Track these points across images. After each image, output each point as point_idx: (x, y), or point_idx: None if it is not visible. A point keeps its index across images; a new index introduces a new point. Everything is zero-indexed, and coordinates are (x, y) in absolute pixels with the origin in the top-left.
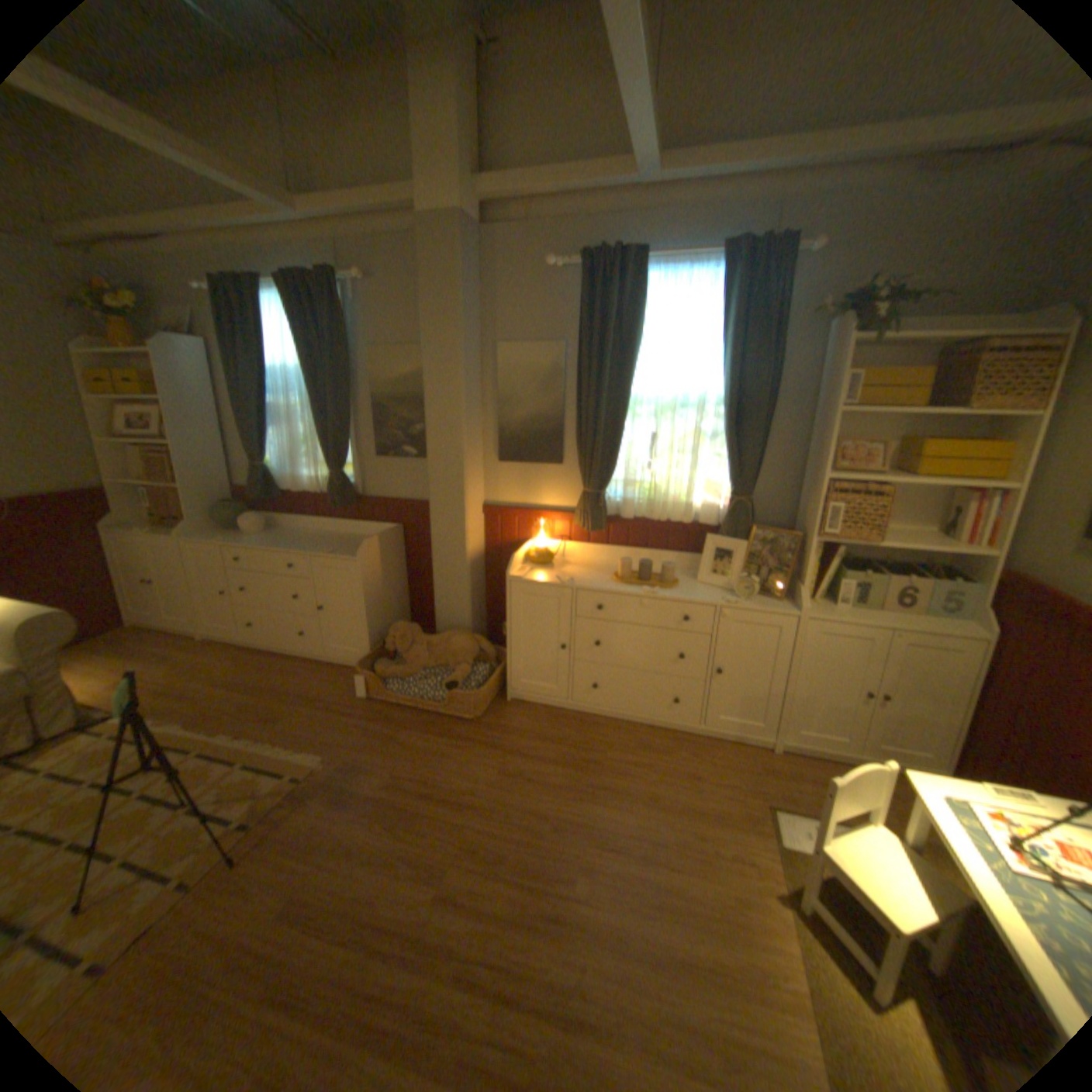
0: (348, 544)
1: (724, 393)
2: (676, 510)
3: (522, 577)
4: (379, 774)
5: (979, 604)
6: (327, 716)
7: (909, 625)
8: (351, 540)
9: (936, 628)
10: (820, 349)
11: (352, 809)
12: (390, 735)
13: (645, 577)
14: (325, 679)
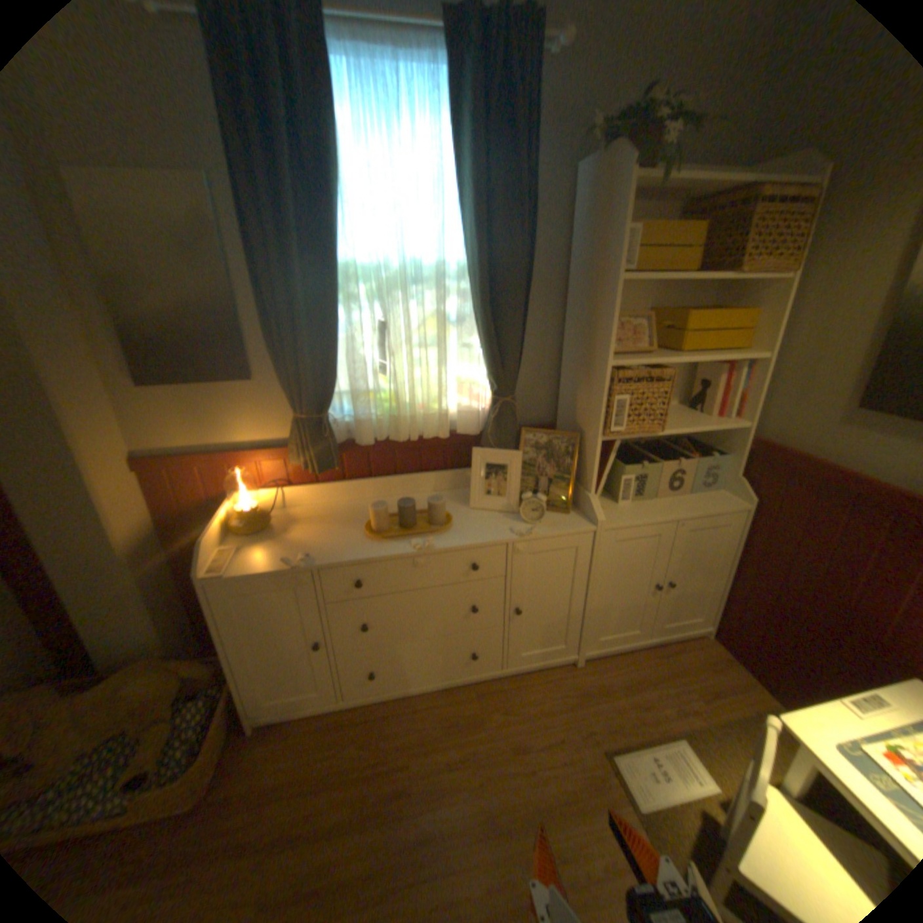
0: None
1: (470, 258)
2: (427, 421)
3: (223, 575)
4: None
5: (730, 473)
6: None
7: (688, 511)
8: None
9: (708, 508)
10: (566, 202)
11: None
12: None
13: (409, 522)
14: None
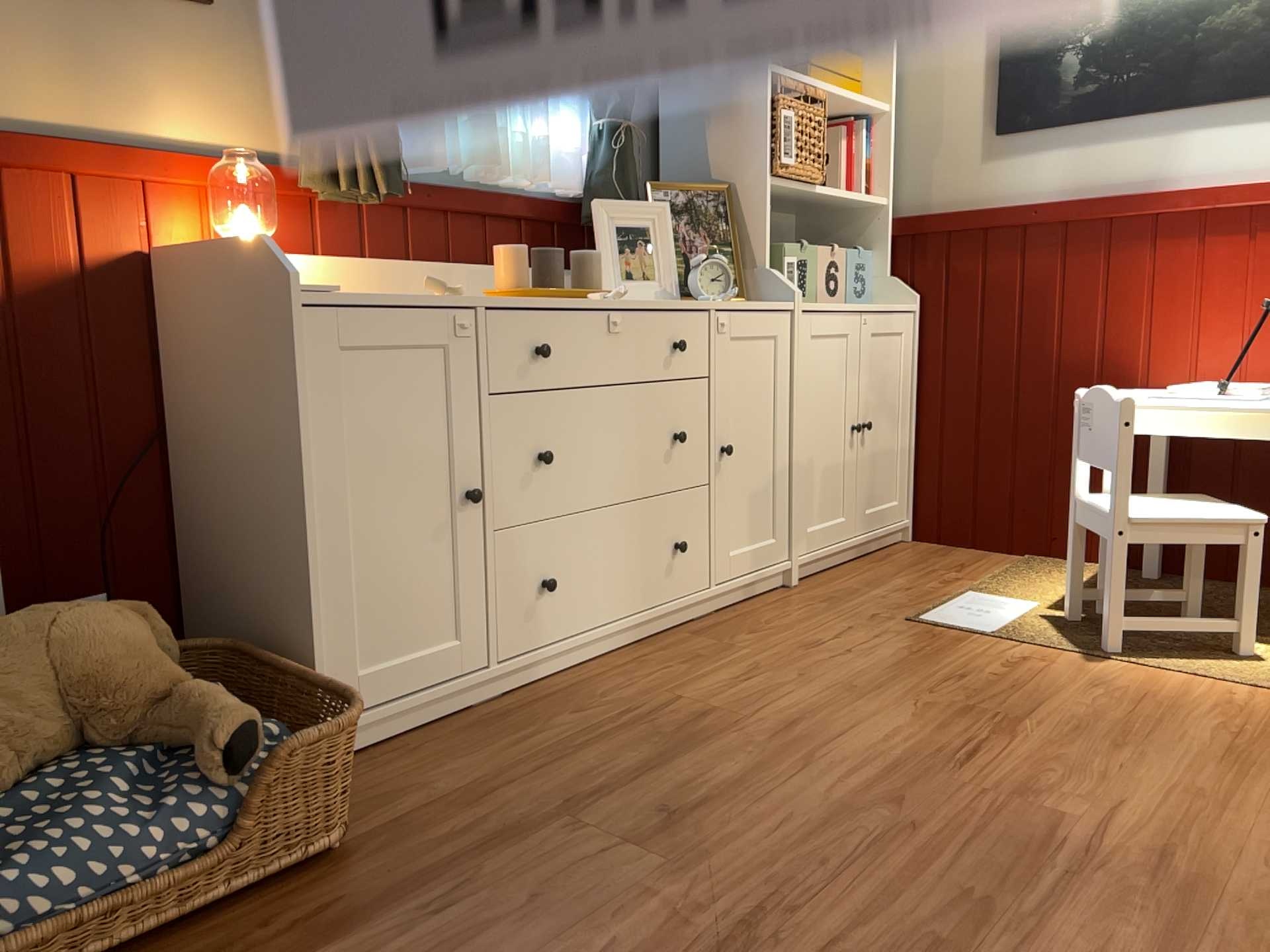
0: None
1: None
2: (506, 158)
3: (334, 287)
4: None
5: (876, 277)
6: None
7: (863, 305)
8: None
9: (878, 305)
10: None
11: None
12: None
13: (558, 283)
14: None
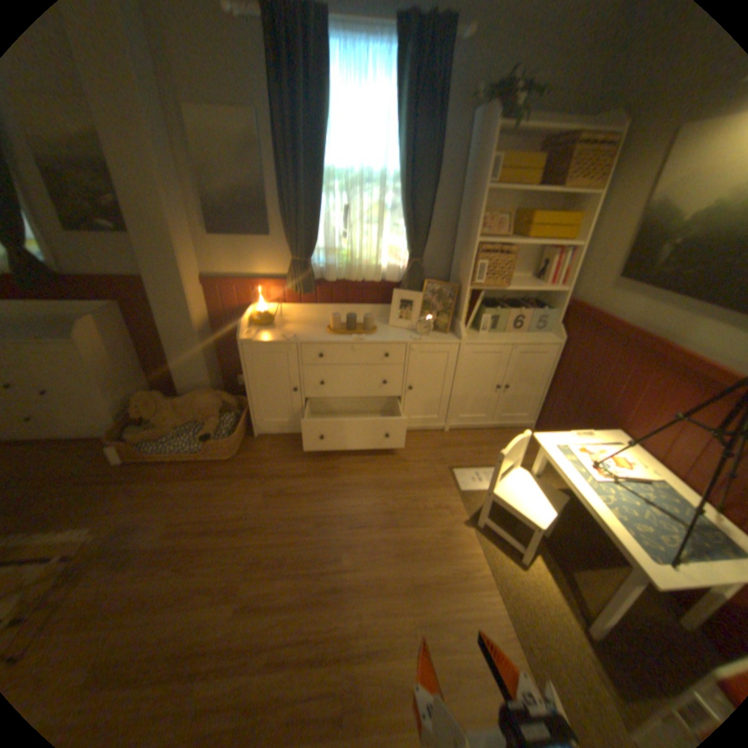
0: (56, 327)
1: (400, 170)
2: (367, 272)
3: (251, 340)
4: (153, 527)
5: (554, 322)
6: (83, 489)
7: (520, 341)
8: (58, 321)
9: (534, 340)
10: (466, 136)
11: (134, 566)
12: (154, 490)
13: (351, 328)
14: (69, 456)
